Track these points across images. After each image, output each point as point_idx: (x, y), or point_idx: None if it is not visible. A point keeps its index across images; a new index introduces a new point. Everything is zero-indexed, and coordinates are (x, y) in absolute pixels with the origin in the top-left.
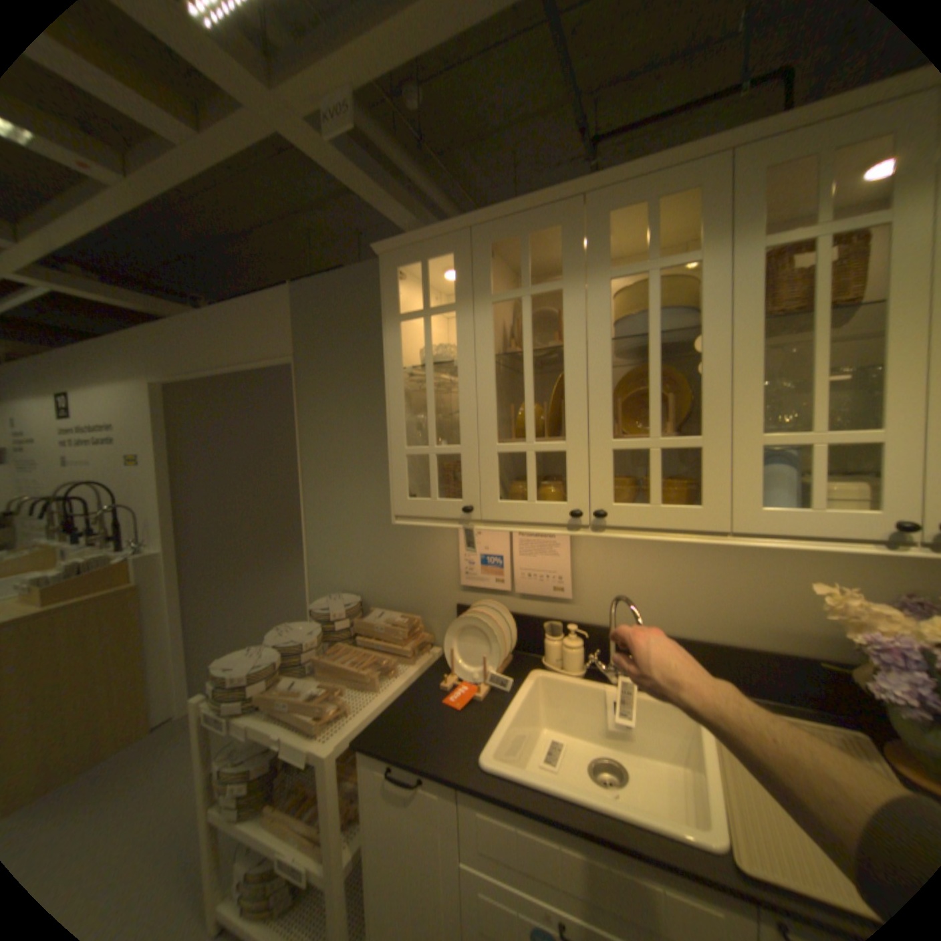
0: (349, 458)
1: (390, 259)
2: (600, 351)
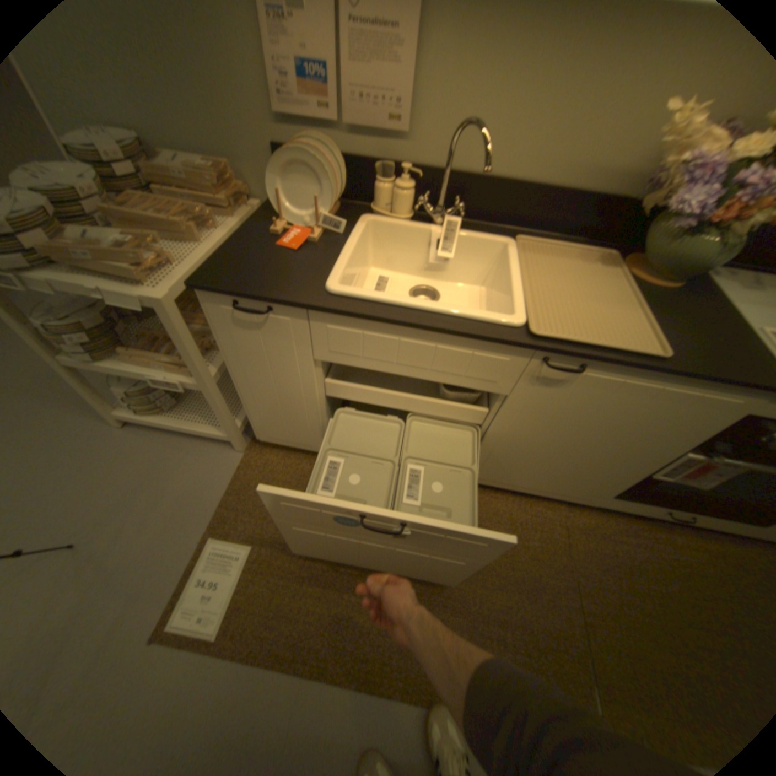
0: None
1: None
2: None
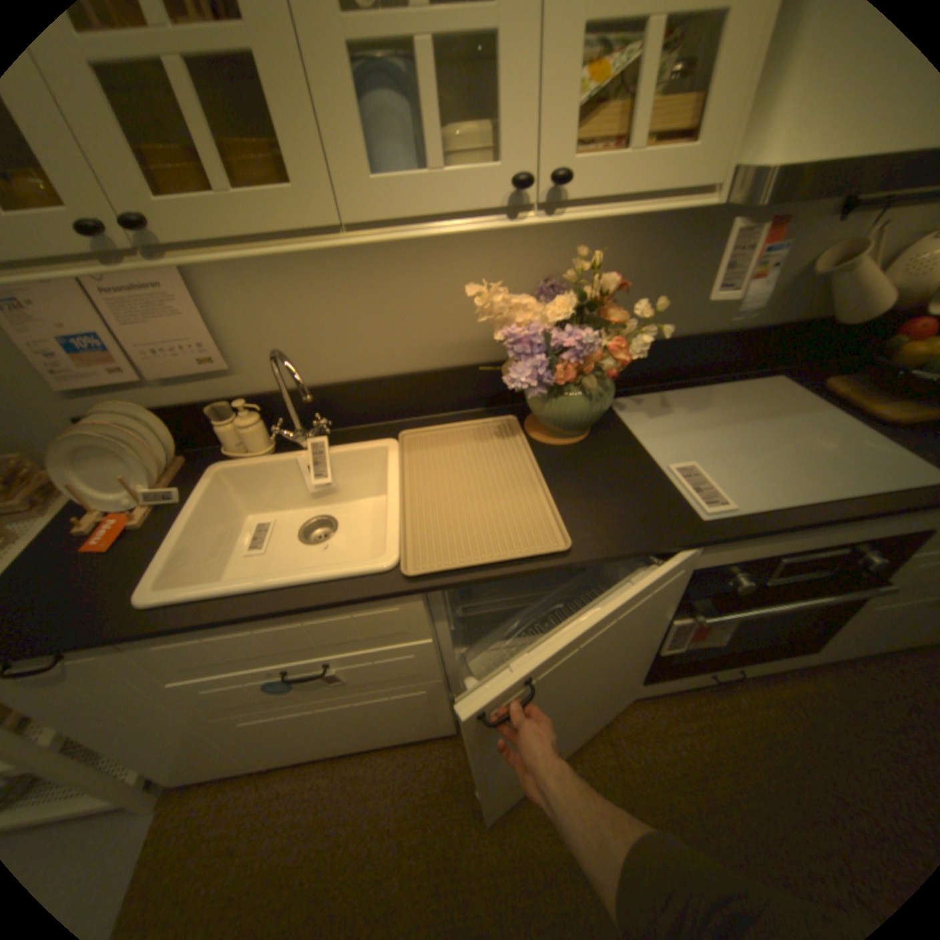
0: None
1: None
2: None
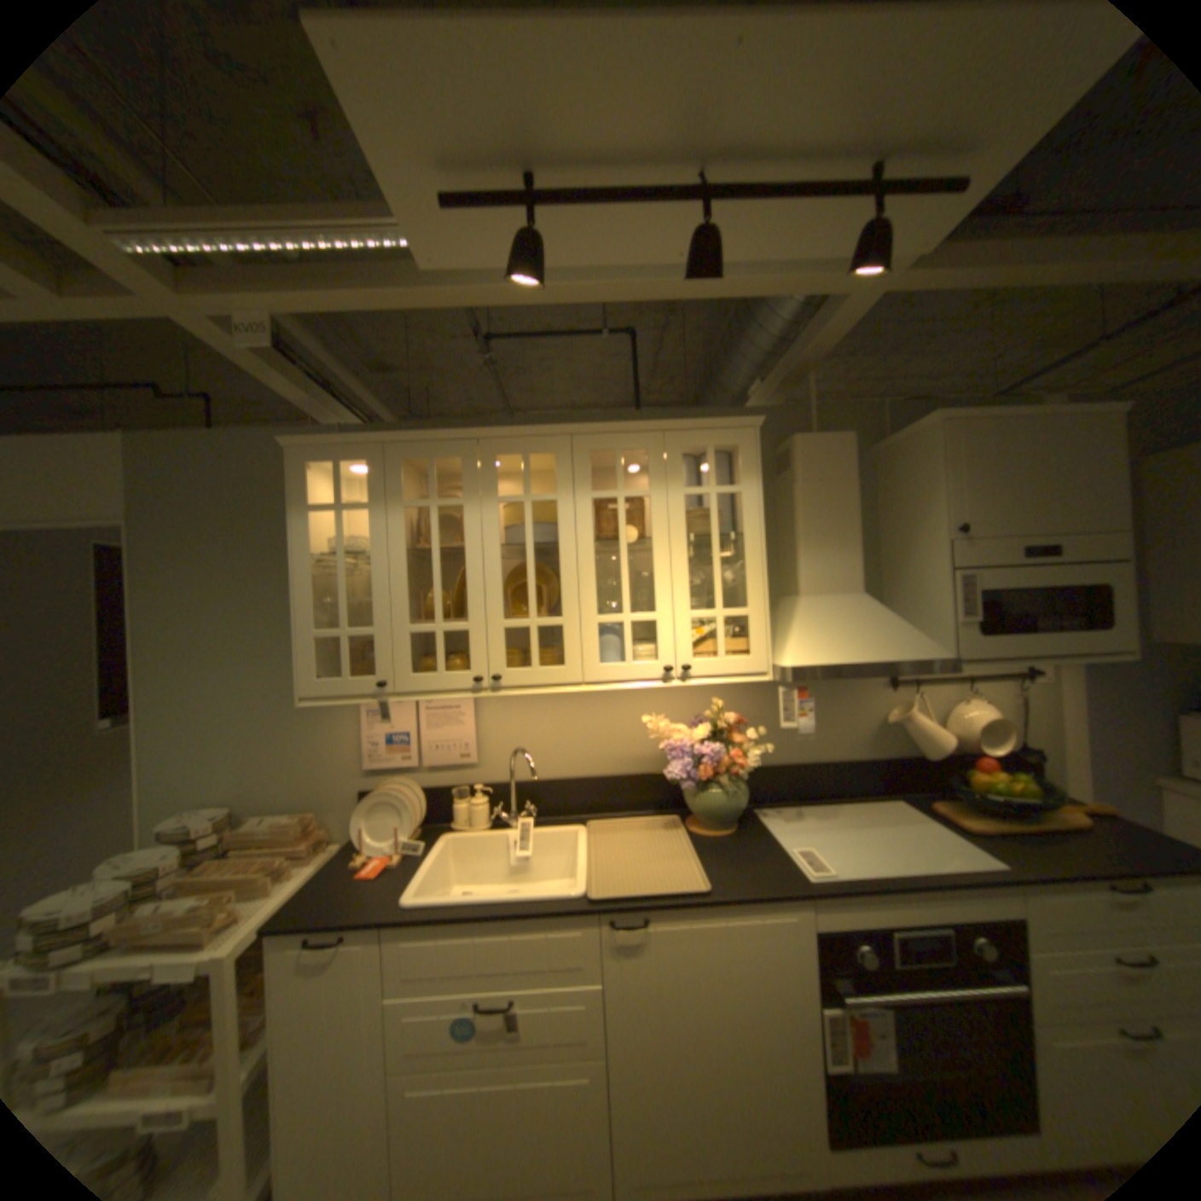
0: (213, 643)
1: (298, 453)
2: (493, 554)
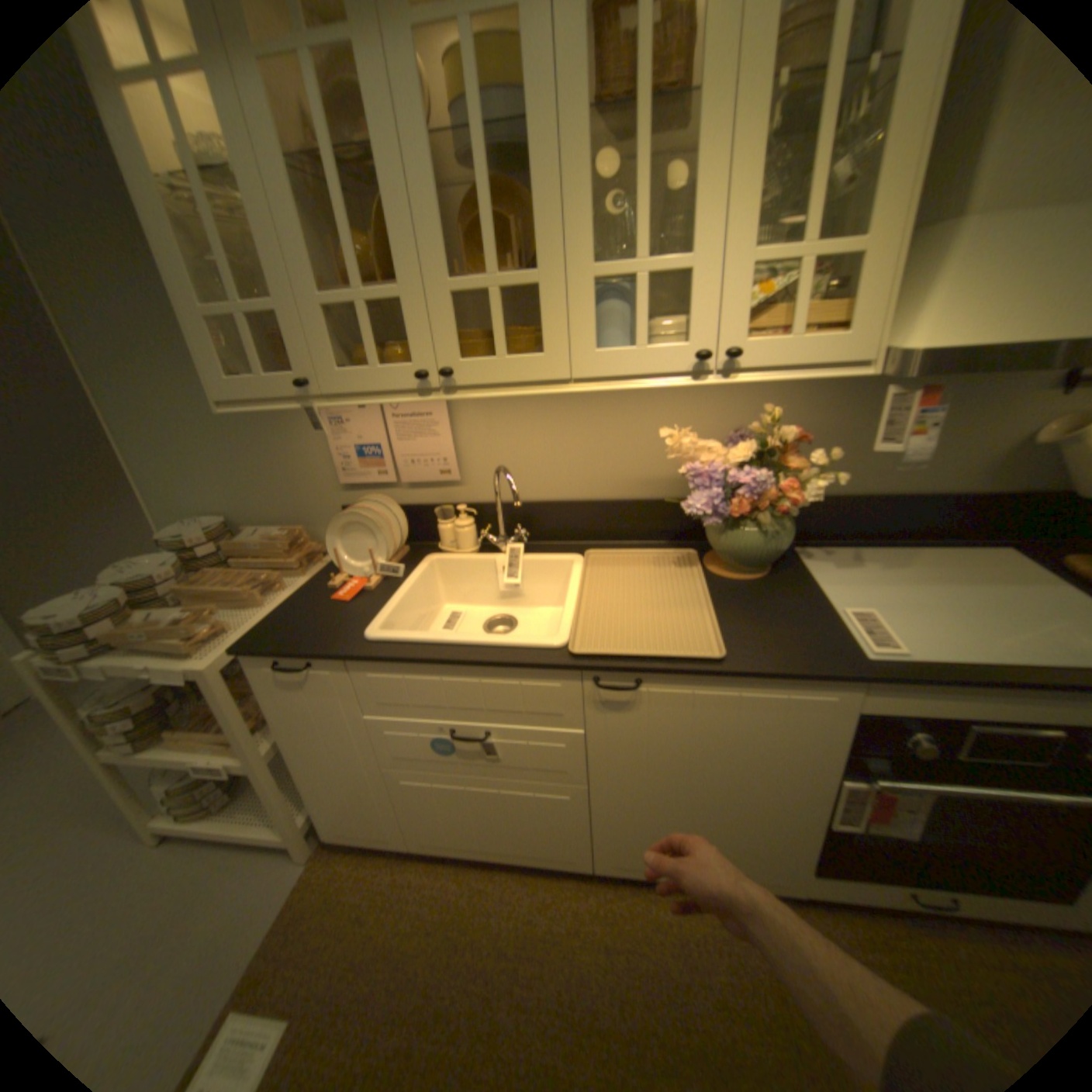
0: (146, 336)
1: None
2: (417, 151)
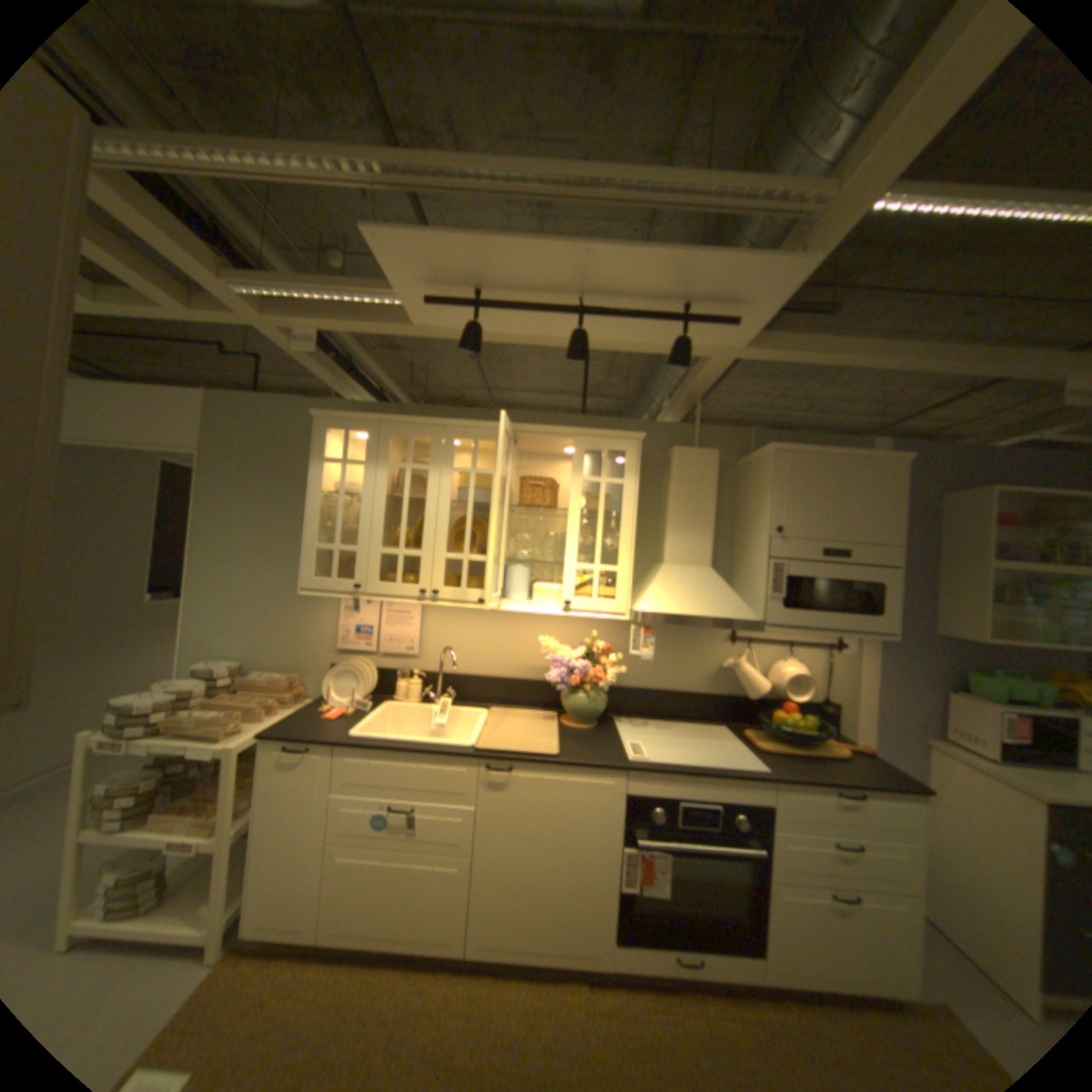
0: (245, 544)
1: (322, 422)
2: (444, 507)
